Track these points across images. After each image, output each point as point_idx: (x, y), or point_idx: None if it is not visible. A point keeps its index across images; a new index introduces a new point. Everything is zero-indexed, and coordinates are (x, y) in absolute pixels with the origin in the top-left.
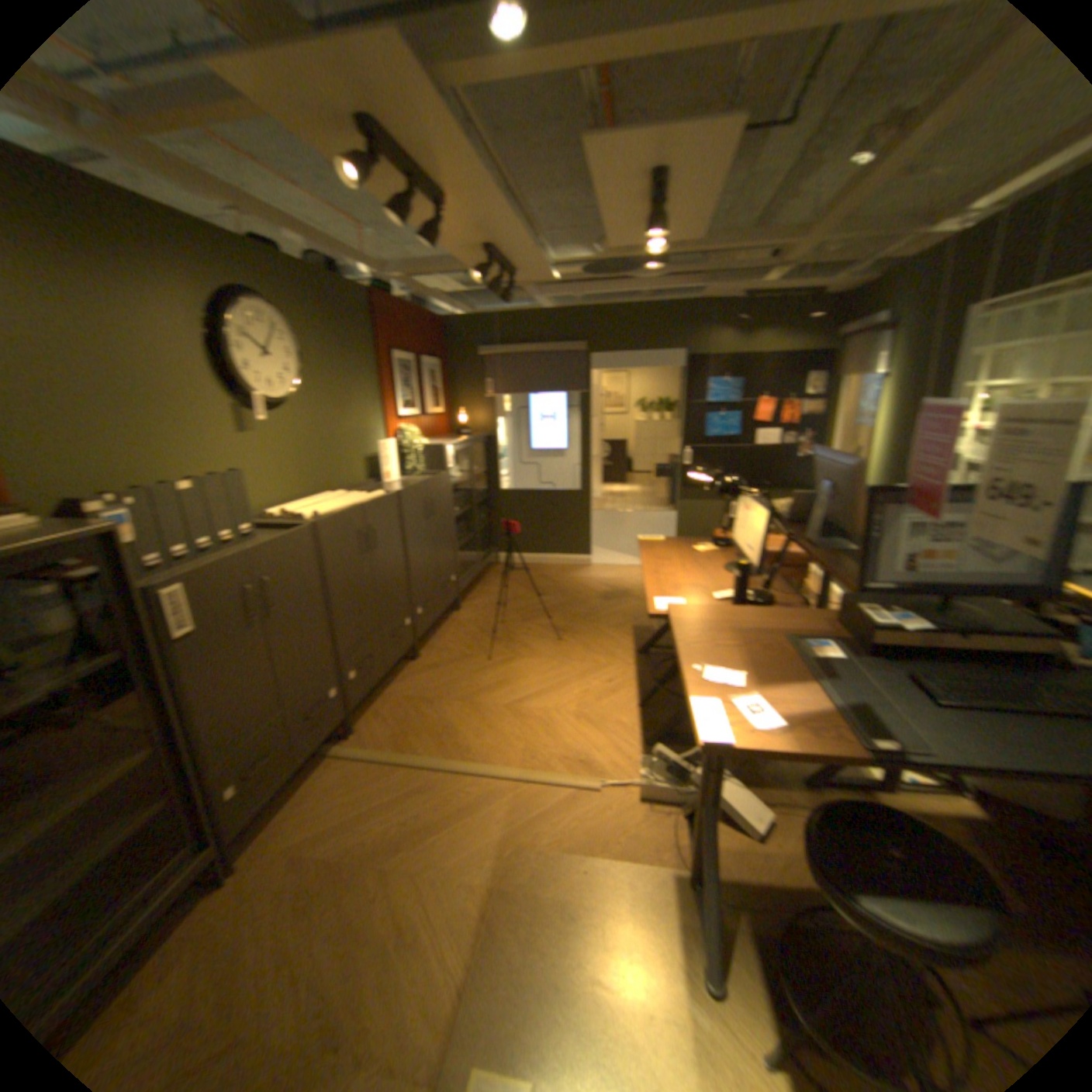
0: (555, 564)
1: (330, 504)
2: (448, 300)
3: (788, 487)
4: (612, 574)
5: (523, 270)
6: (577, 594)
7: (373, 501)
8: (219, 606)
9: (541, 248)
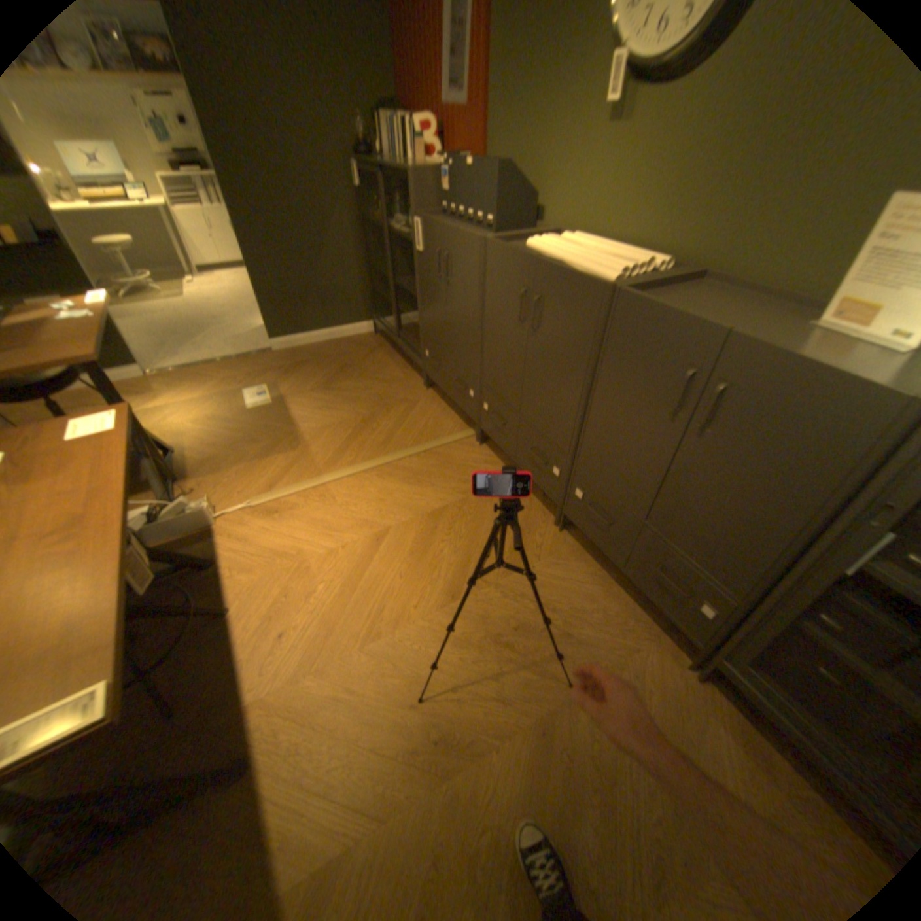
0: None
1: (564, 248)
2: None
3: None
4: None
5: None
6: None
7: (560, 267)
8: (432, 252)
9: None
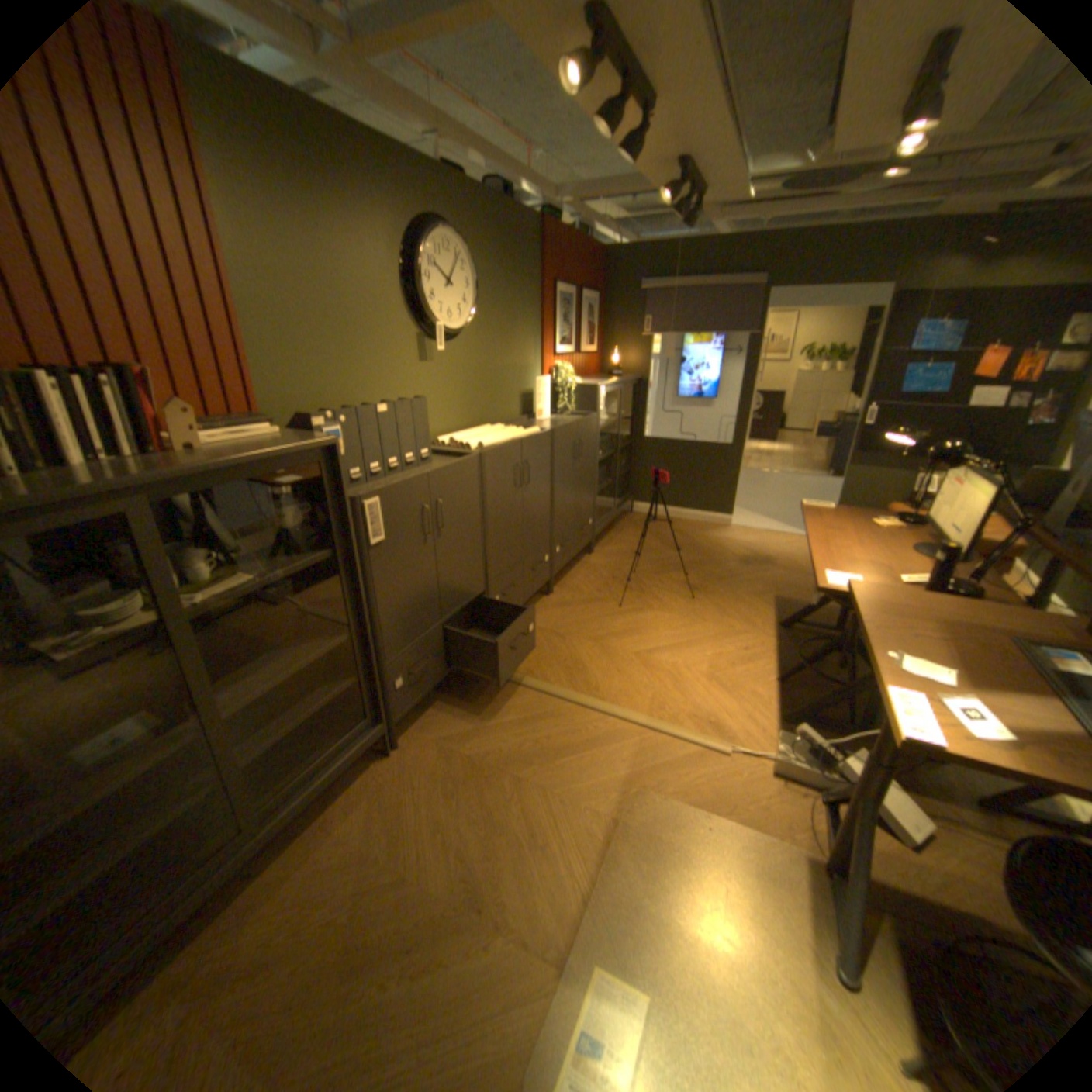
0: (692, 521)
1: (493, 437)
2: (617, 227)
3: (1004, 462)
4: (756, 538)
5: (711, 188)
6: (715, 554)
7: (532, 437)
8: (405, 521)
9: (743, 159)
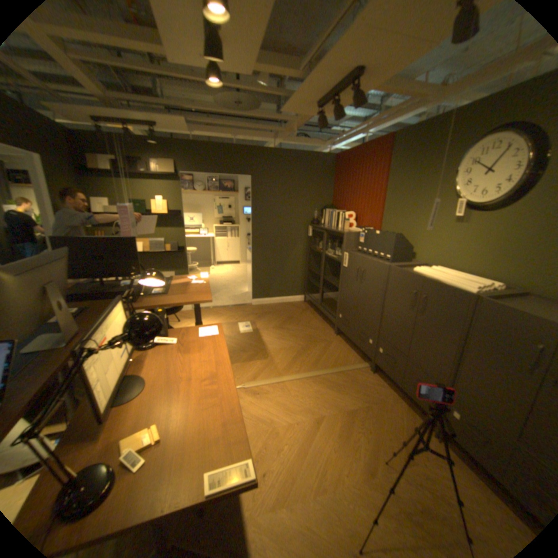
0: None
1: (437, 273)
2: None
3: None
4: None
5: None
6: None
7: (440, 283)
8: (353, 267)
9: None
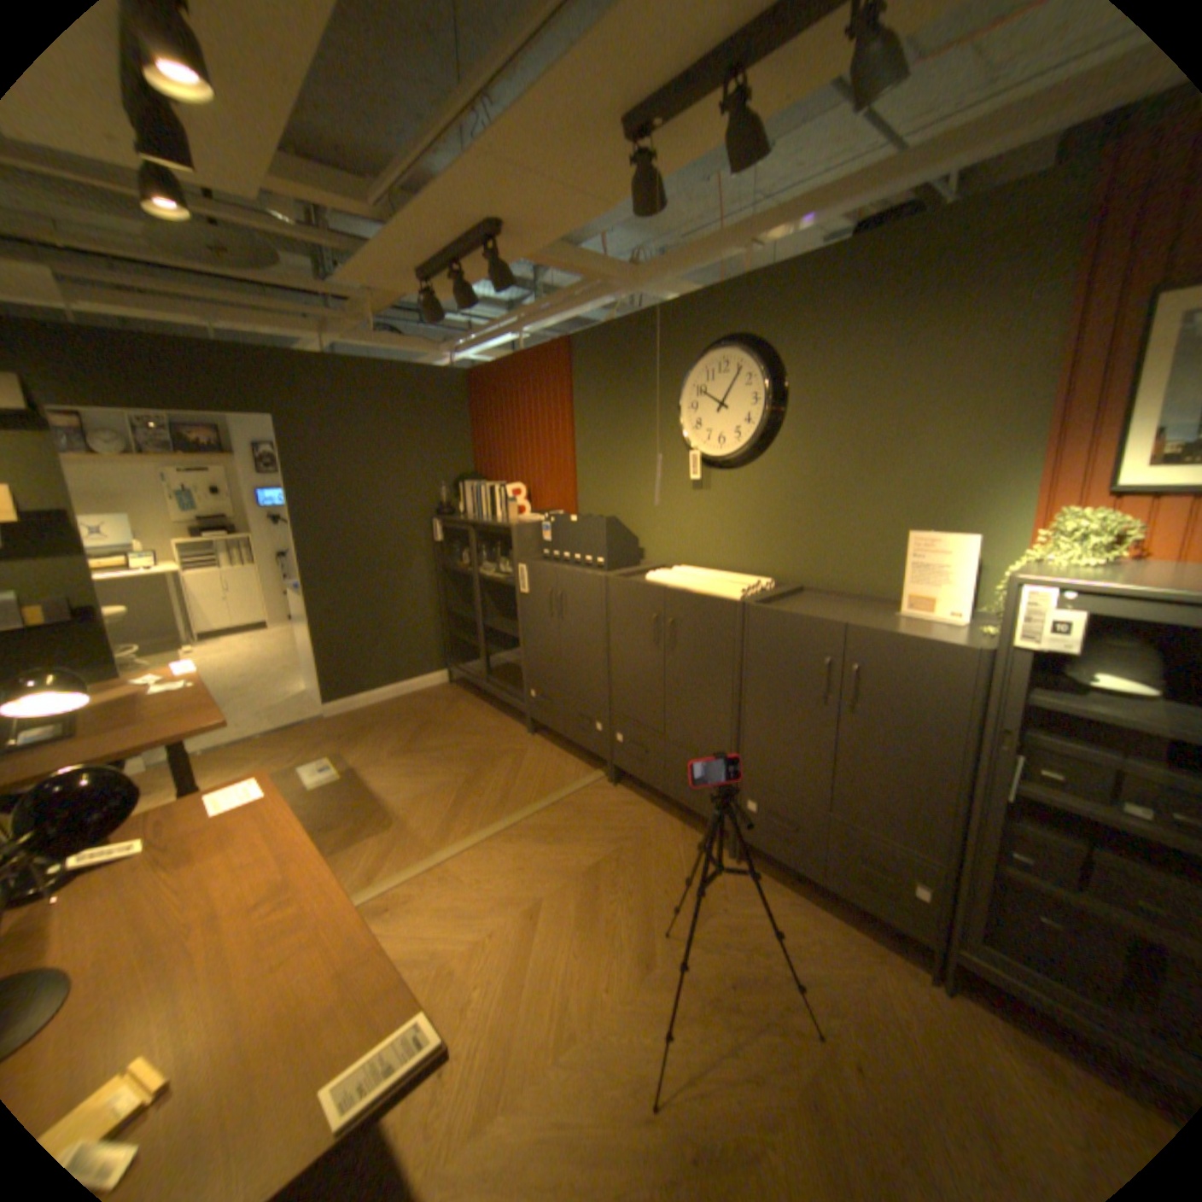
0: None
1: (682, 580)
2: None
3: None
4: None
5: None
6: None
7: (689, 594)
8: (541, 593)
9: None
